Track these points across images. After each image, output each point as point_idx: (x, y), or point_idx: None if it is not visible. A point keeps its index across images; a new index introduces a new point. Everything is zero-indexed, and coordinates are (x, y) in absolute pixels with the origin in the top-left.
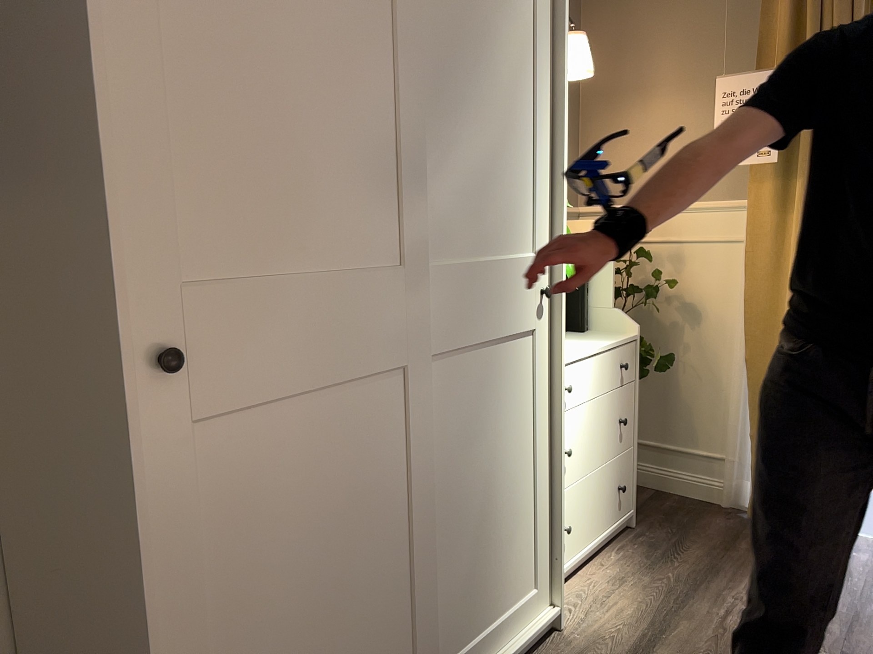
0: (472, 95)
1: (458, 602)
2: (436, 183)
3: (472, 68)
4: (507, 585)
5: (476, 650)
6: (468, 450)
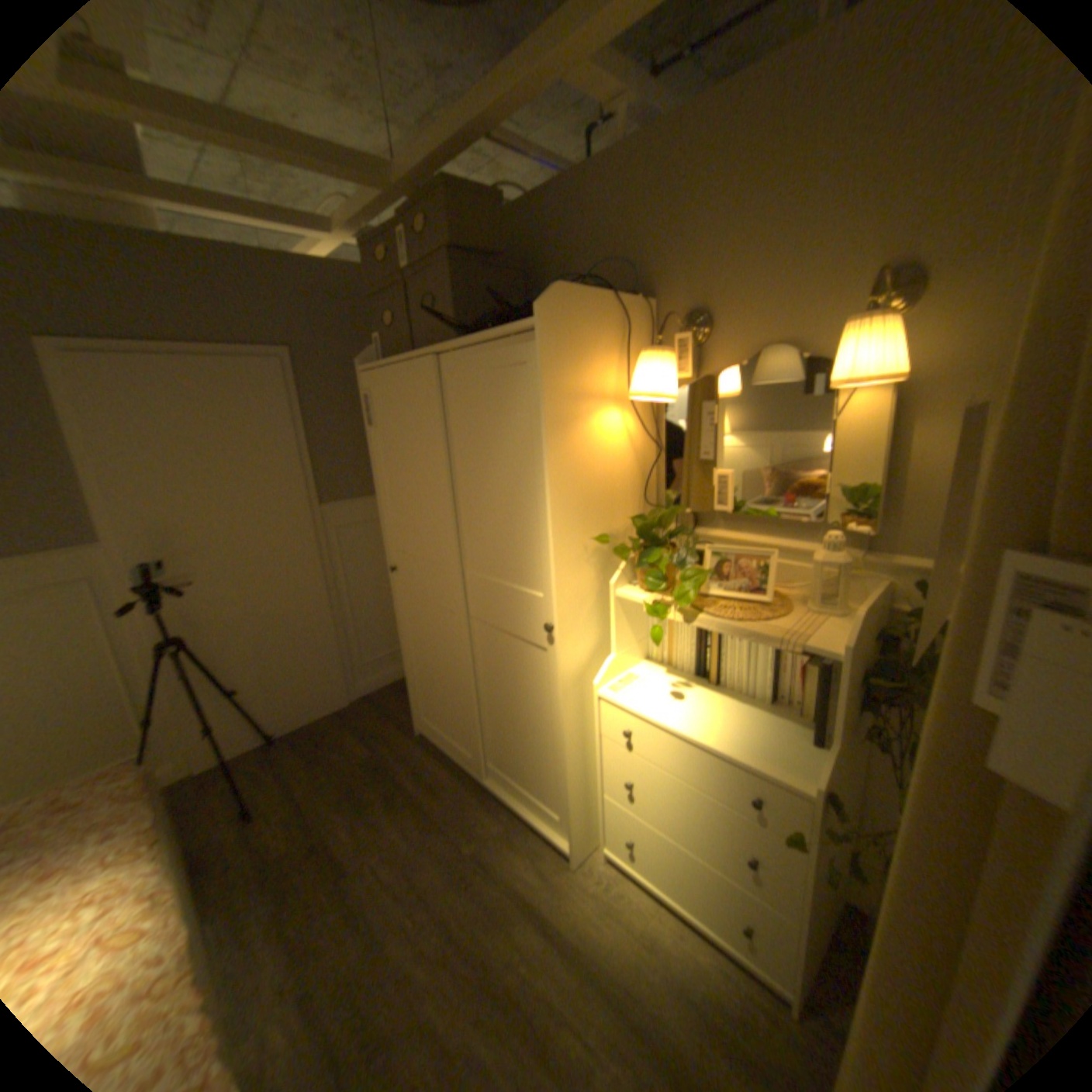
0: (485, 486)
1: (498, 751)
2: (469, 535)
3: (483, 470)
4: (532, 786)
5: (509, 788)
6: (499, 683)
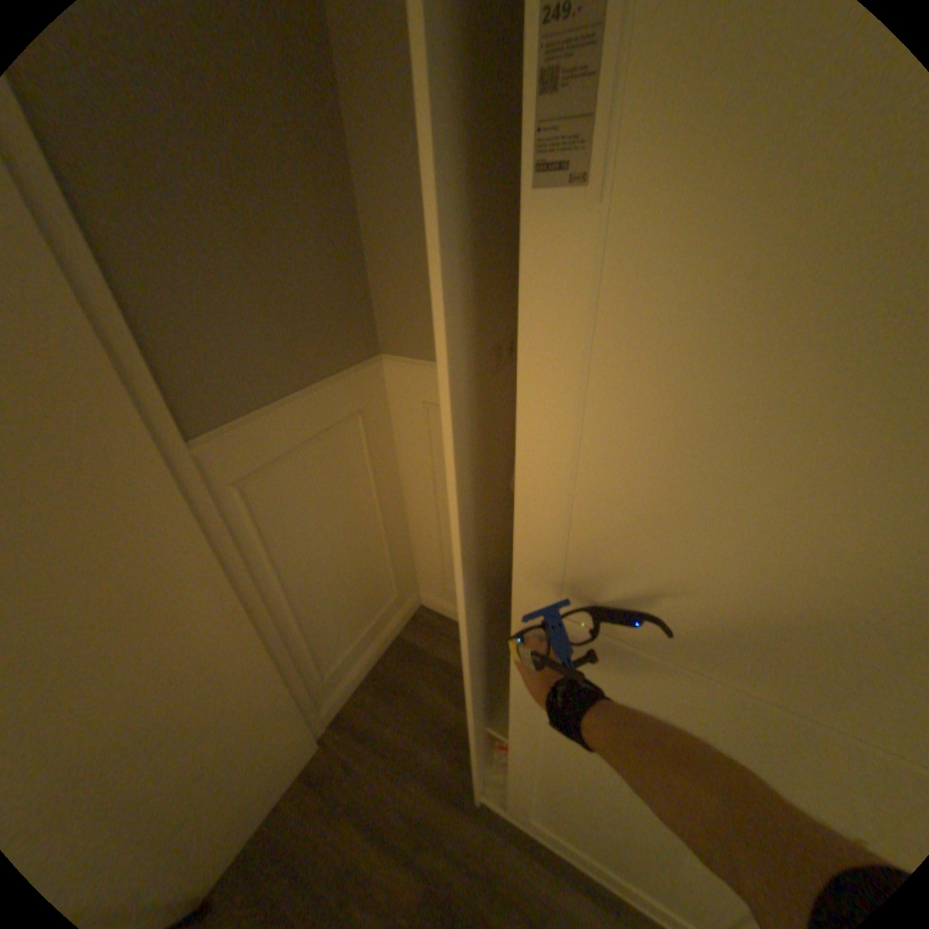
0: None
1: None
2: None
3: None
4: None
5: None
6: None
